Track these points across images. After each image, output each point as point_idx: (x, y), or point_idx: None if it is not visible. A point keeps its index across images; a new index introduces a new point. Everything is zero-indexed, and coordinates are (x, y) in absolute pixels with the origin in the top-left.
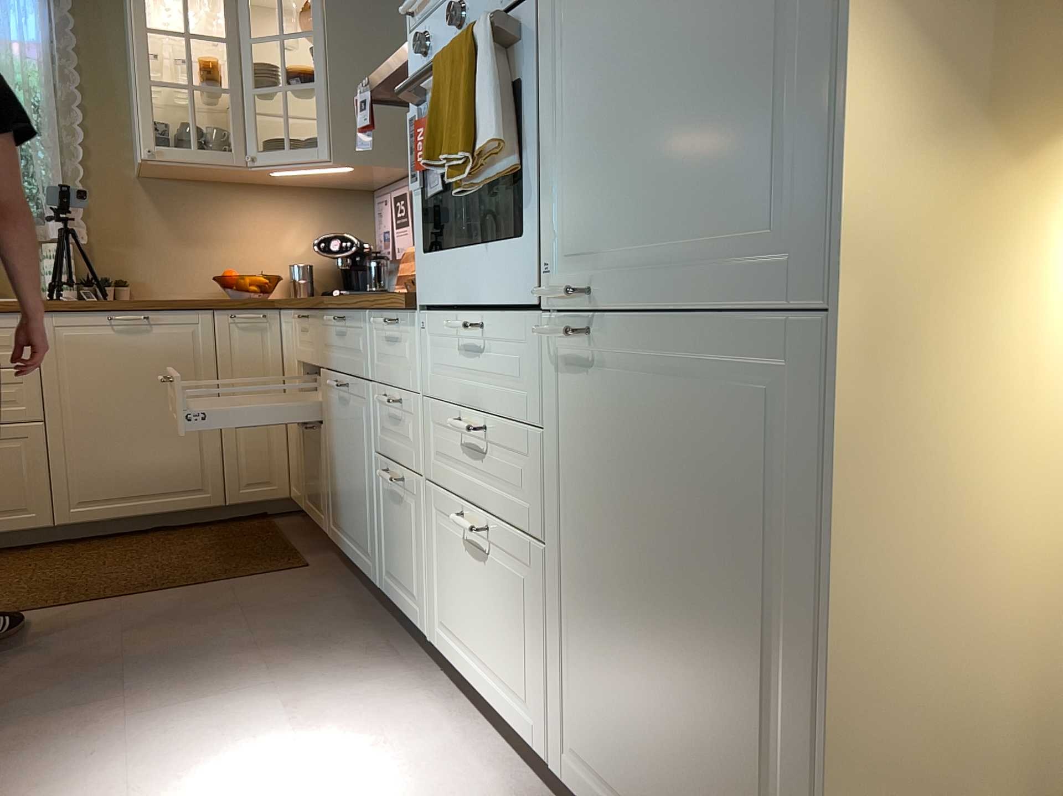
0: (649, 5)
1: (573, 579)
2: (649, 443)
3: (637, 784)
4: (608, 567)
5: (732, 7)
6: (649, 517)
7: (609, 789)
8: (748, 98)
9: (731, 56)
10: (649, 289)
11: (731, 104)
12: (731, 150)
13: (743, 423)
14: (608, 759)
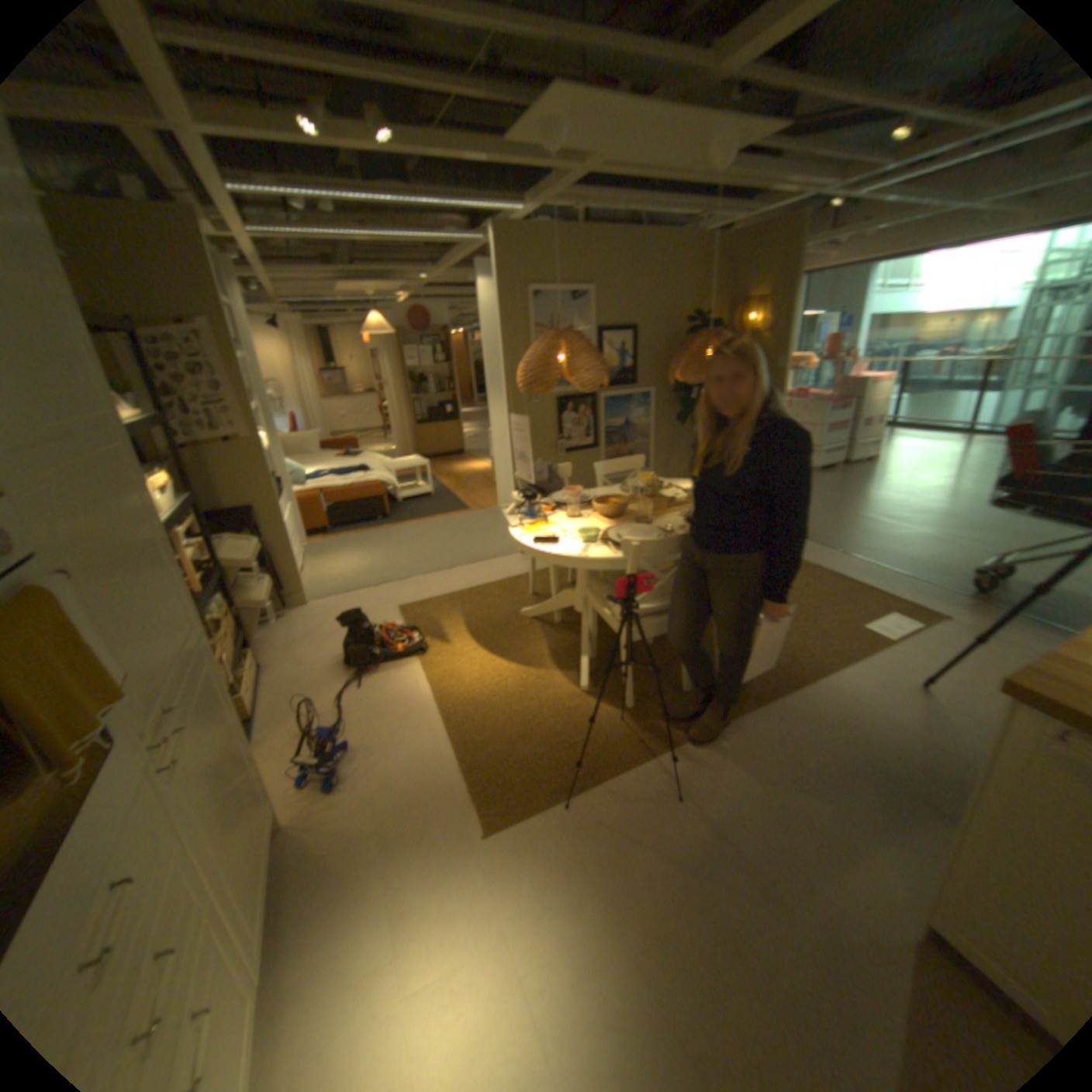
0: (120, 562)
1: (217, 875)
2: (201, 746)
3: (254, 877)
4: (218, 828)
5: (147, 559)
6: (213, 773)
7: (256, 911)
8: (164, 590)
9: (155, 577)
10: (175, 686)
11: (162, 594)
12: (168, 610)
13: (207, 693)
14: (251, 900)
